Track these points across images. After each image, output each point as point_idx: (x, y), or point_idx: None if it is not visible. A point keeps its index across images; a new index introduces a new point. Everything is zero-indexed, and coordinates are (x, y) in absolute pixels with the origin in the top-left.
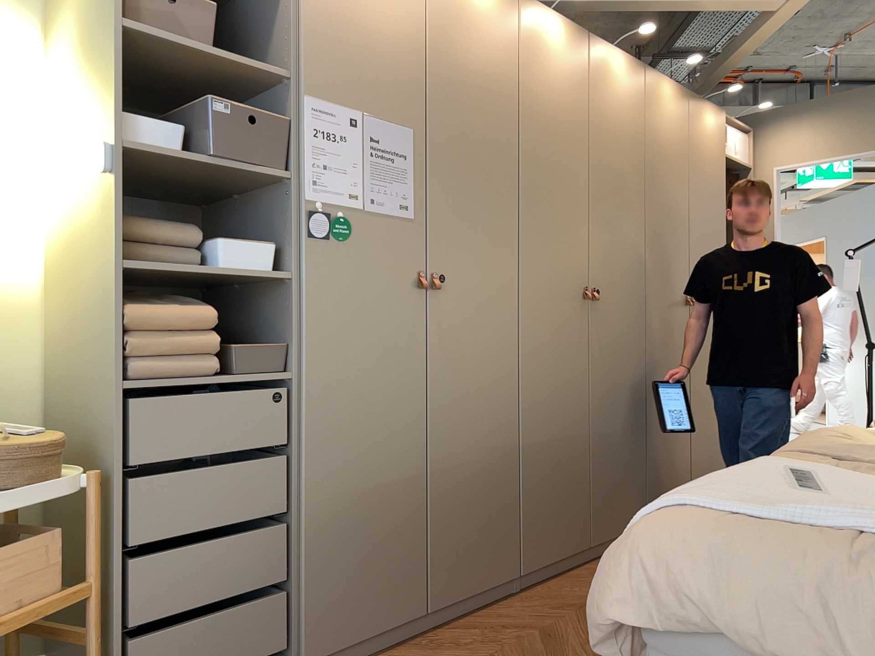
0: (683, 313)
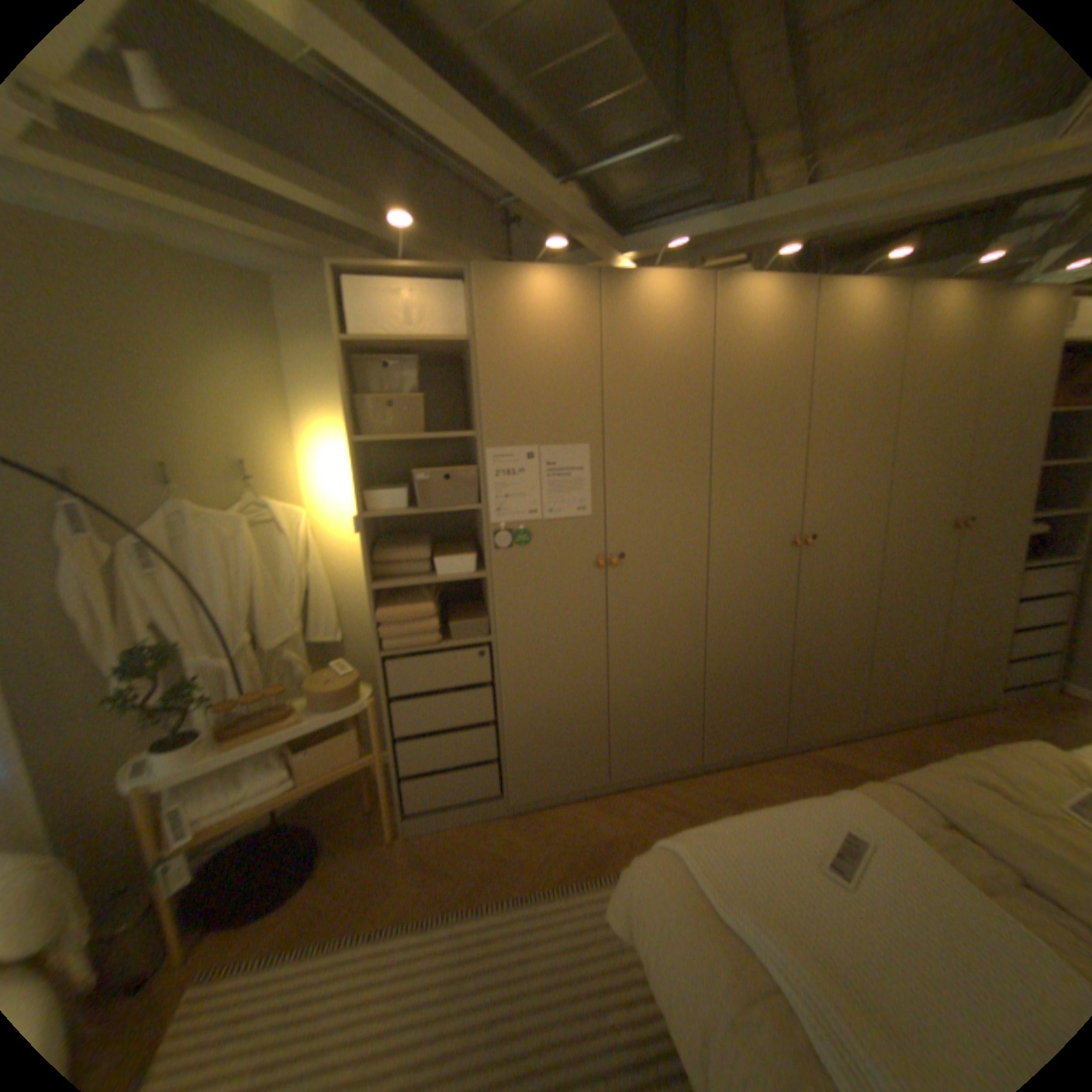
0: (963, 535)
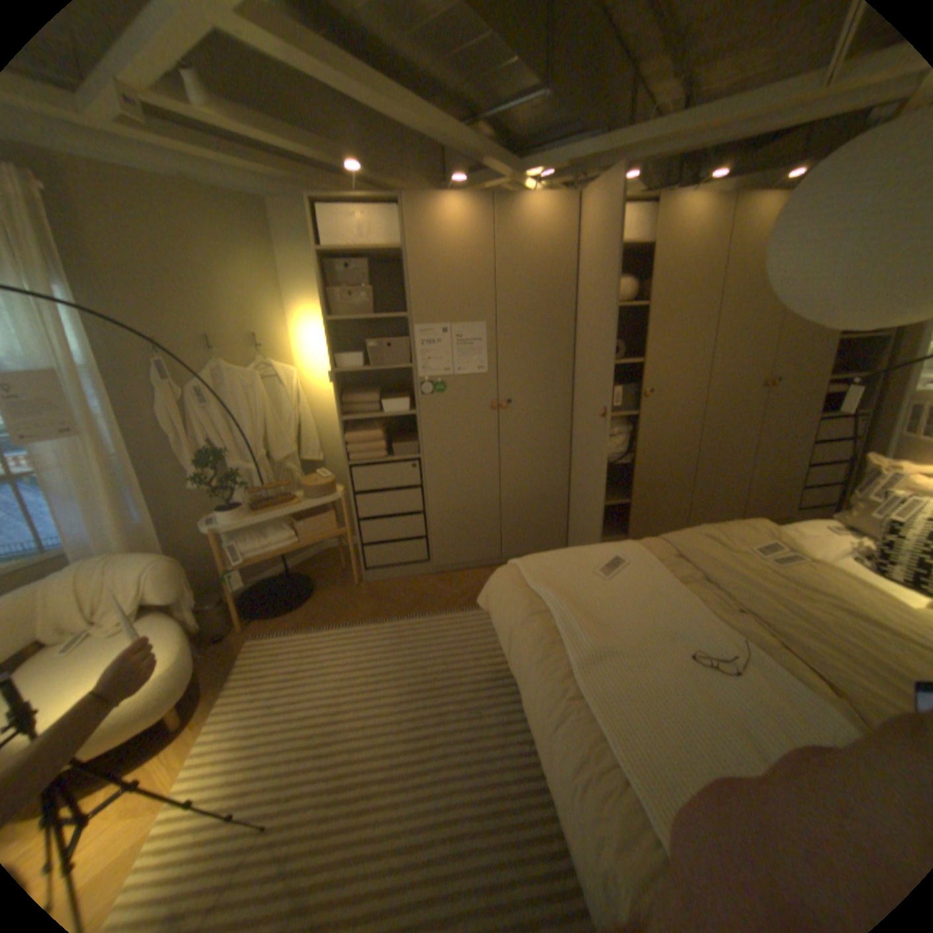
0: (772, 391)
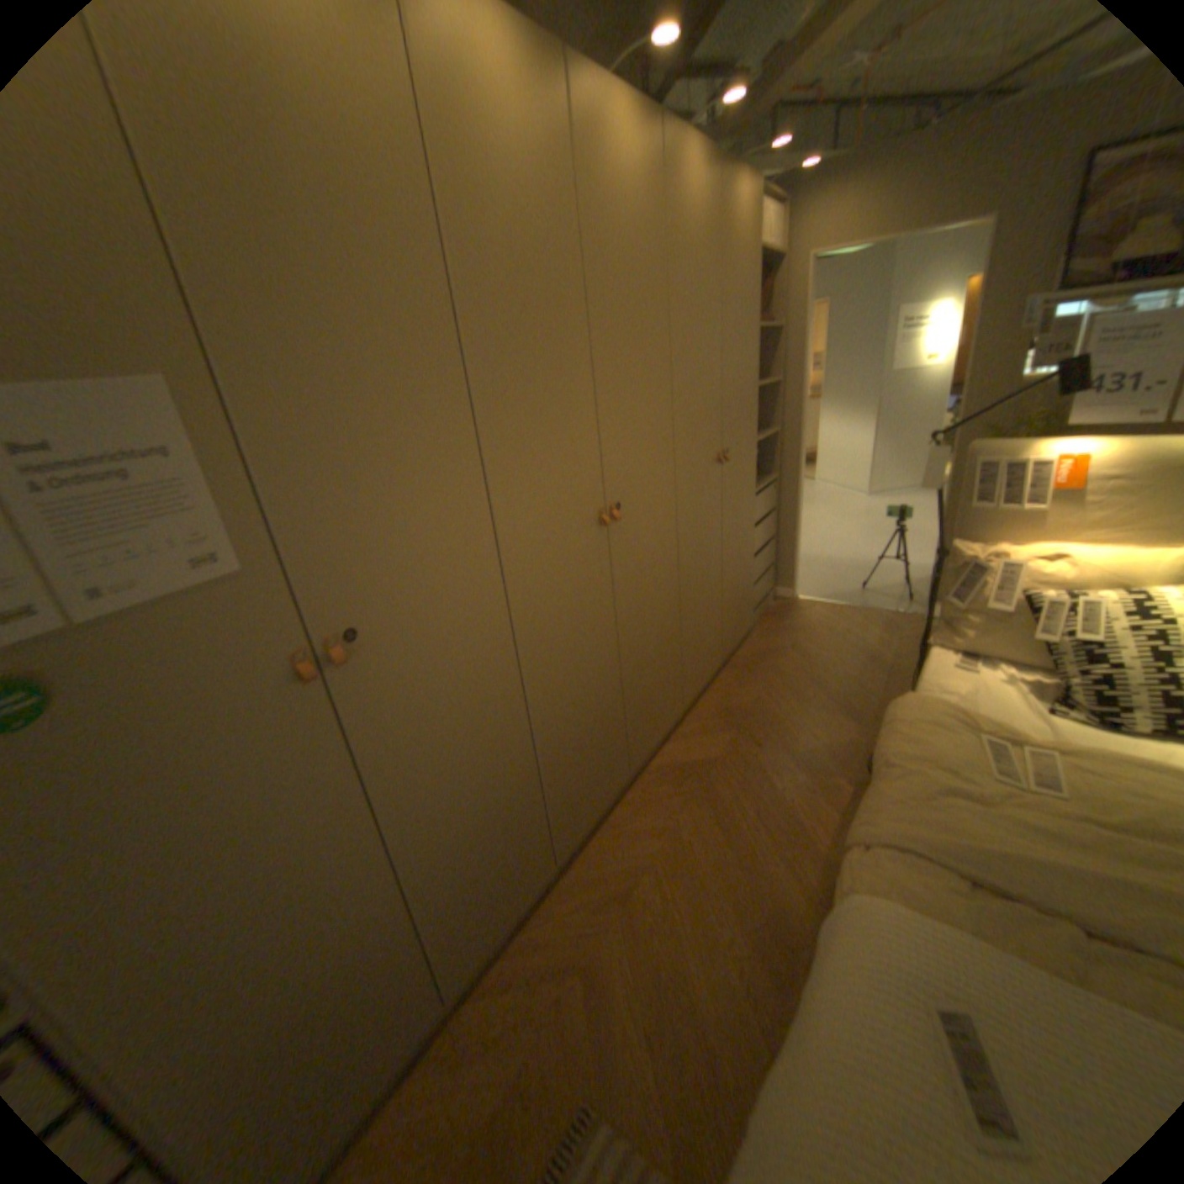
0: (722, 471)
